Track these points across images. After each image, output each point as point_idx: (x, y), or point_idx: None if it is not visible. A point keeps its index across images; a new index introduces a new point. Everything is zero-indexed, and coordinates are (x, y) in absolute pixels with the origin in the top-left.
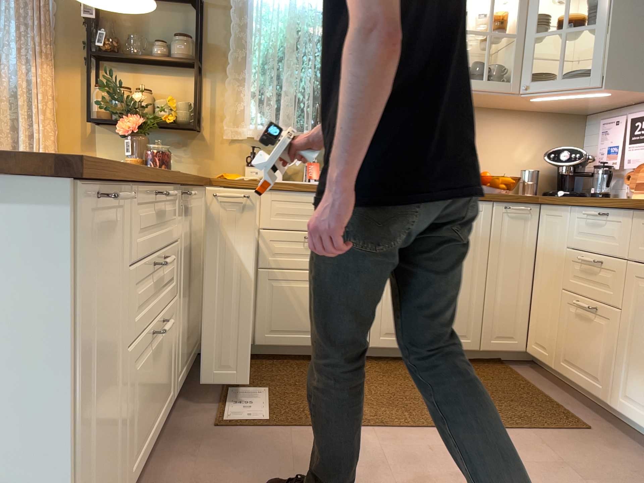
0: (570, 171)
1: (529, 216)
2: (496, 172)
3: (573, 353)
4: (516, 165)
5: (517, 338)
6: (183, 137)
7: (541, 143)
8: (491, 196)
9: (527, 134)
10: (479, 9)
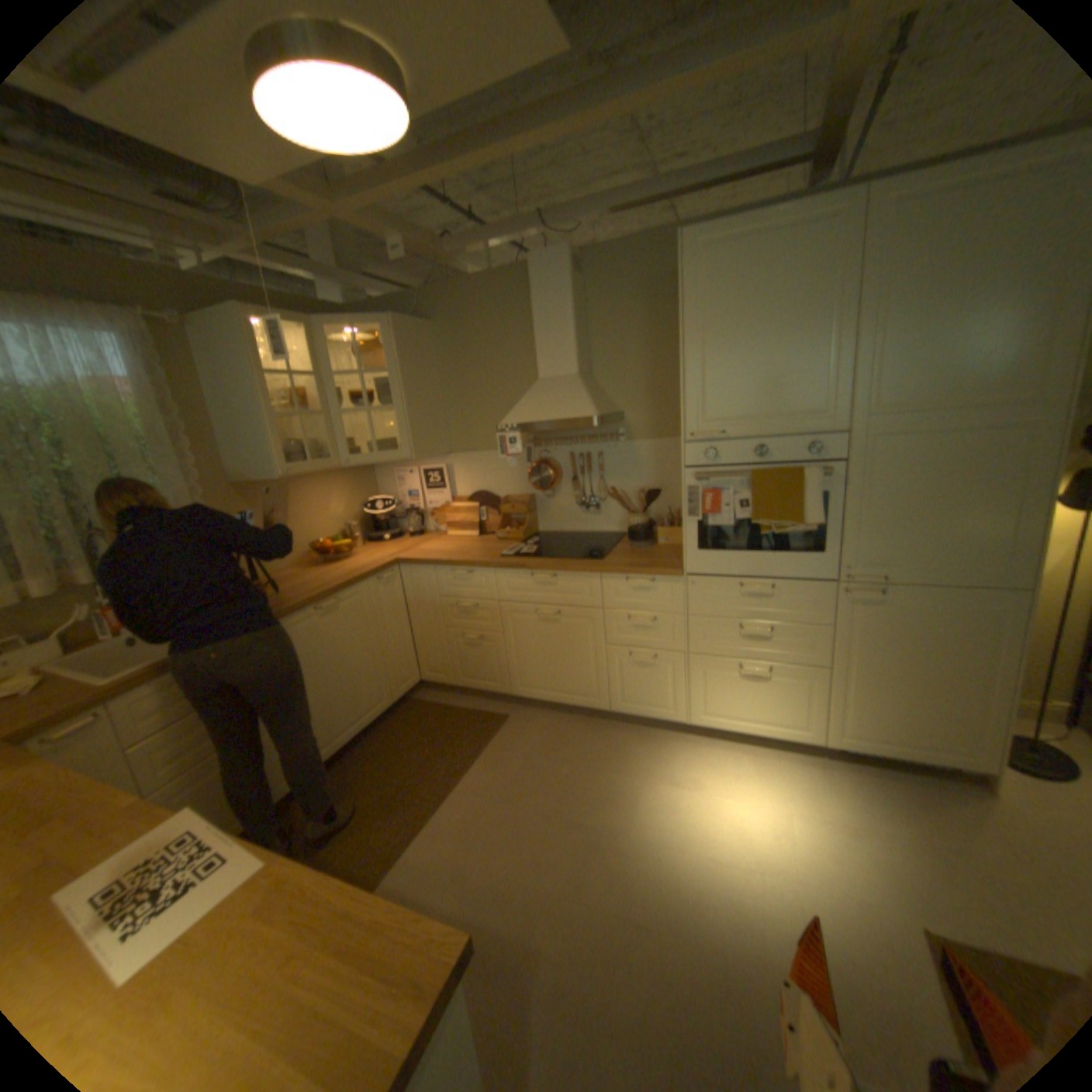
0: (385, 519)
1: (393, 579)
2: (319, 534)
3: (468, 672)
4: (334, 522)
5: (412, 676)
6: None
7: (347, 495)
8: (364, 577)
9: (333, 491)
10: (267, 383)
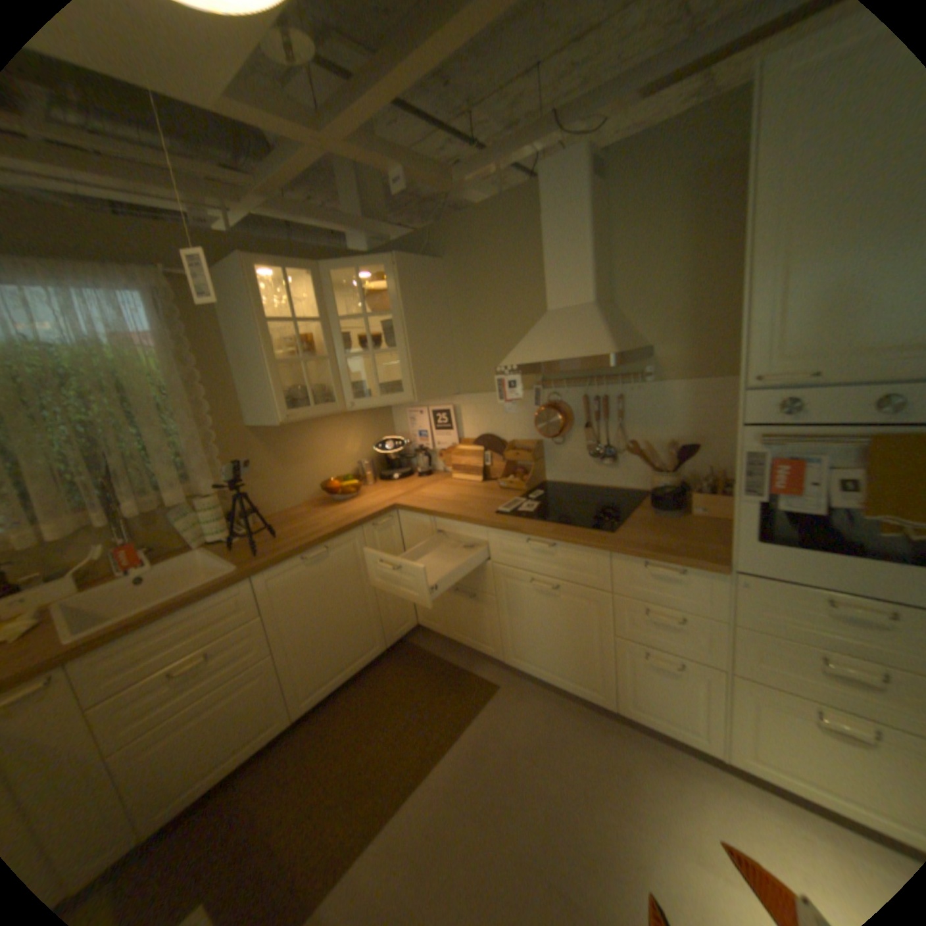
0: (395, 457)
1: (390, 523)
2: (333, 471)
3: (461, 627)
4: (348, 459)
5: (408, 619)
6: None
7: (362, 433)
8: (357, 523)
9: (349, 430)
10: (277, 330)
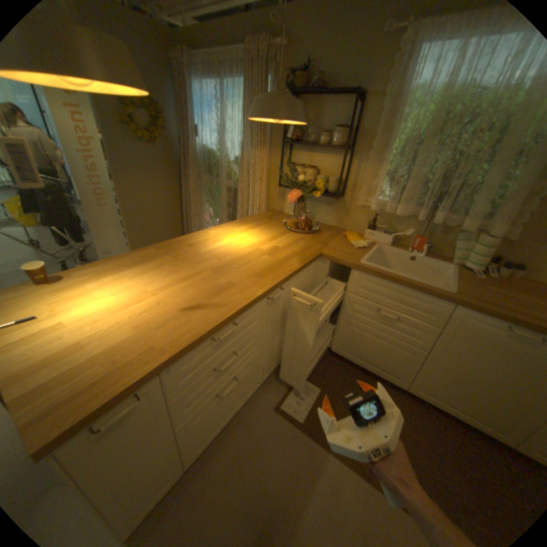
0: None
1: None
2: None
3: None
4: None
5: None
6: (331, 198)
7: None
8: None
9: None
10: None
